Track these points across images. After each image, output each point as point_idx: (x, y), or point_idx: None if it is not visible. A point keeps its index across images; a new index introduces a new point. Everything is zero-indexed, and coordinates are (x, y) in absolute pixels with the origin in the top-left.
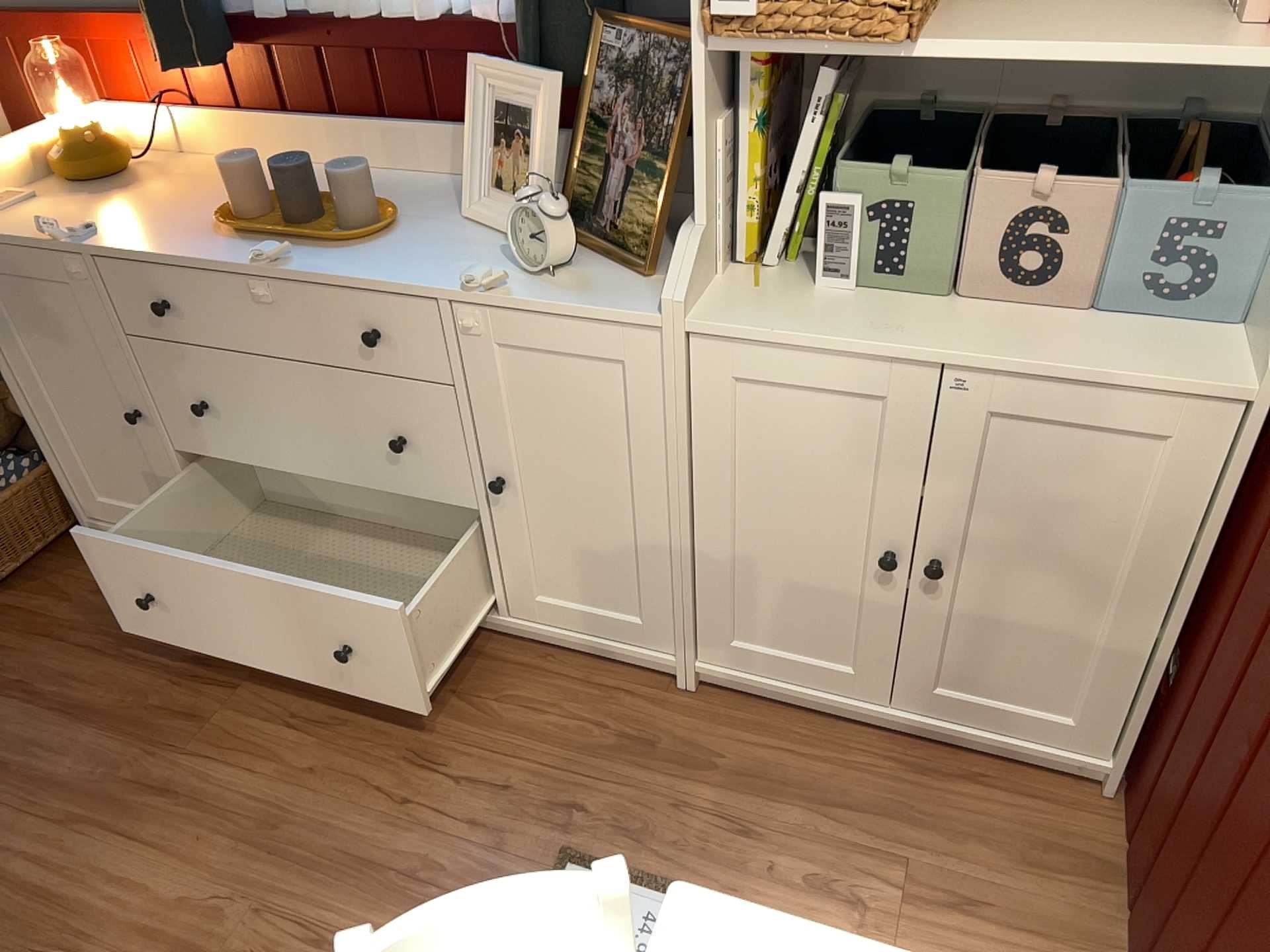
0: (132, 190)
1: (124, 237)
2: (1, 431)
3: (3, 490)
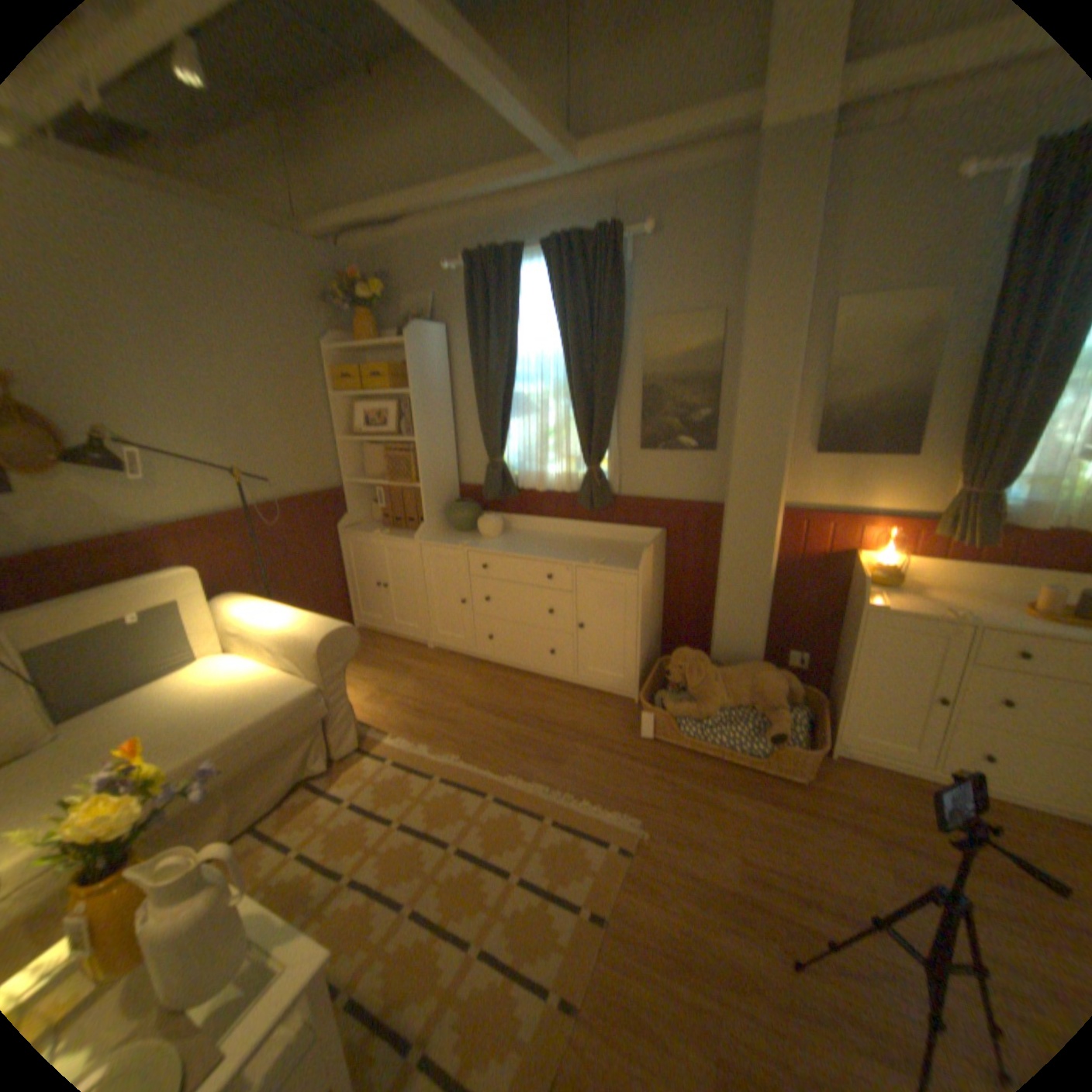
0: (913, 589)
1: (980, 616)
2: (786, 694)
3: (800, 726)
